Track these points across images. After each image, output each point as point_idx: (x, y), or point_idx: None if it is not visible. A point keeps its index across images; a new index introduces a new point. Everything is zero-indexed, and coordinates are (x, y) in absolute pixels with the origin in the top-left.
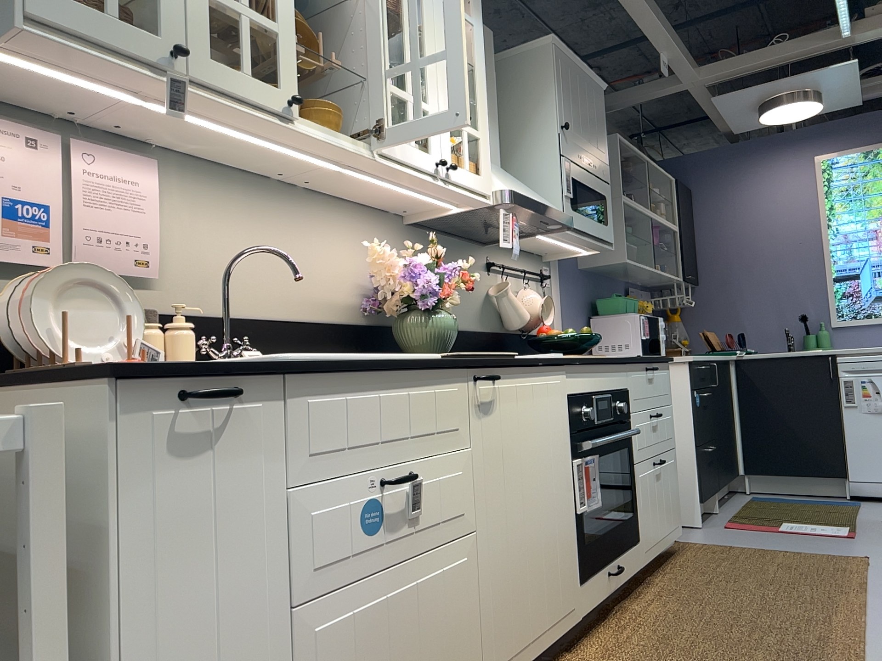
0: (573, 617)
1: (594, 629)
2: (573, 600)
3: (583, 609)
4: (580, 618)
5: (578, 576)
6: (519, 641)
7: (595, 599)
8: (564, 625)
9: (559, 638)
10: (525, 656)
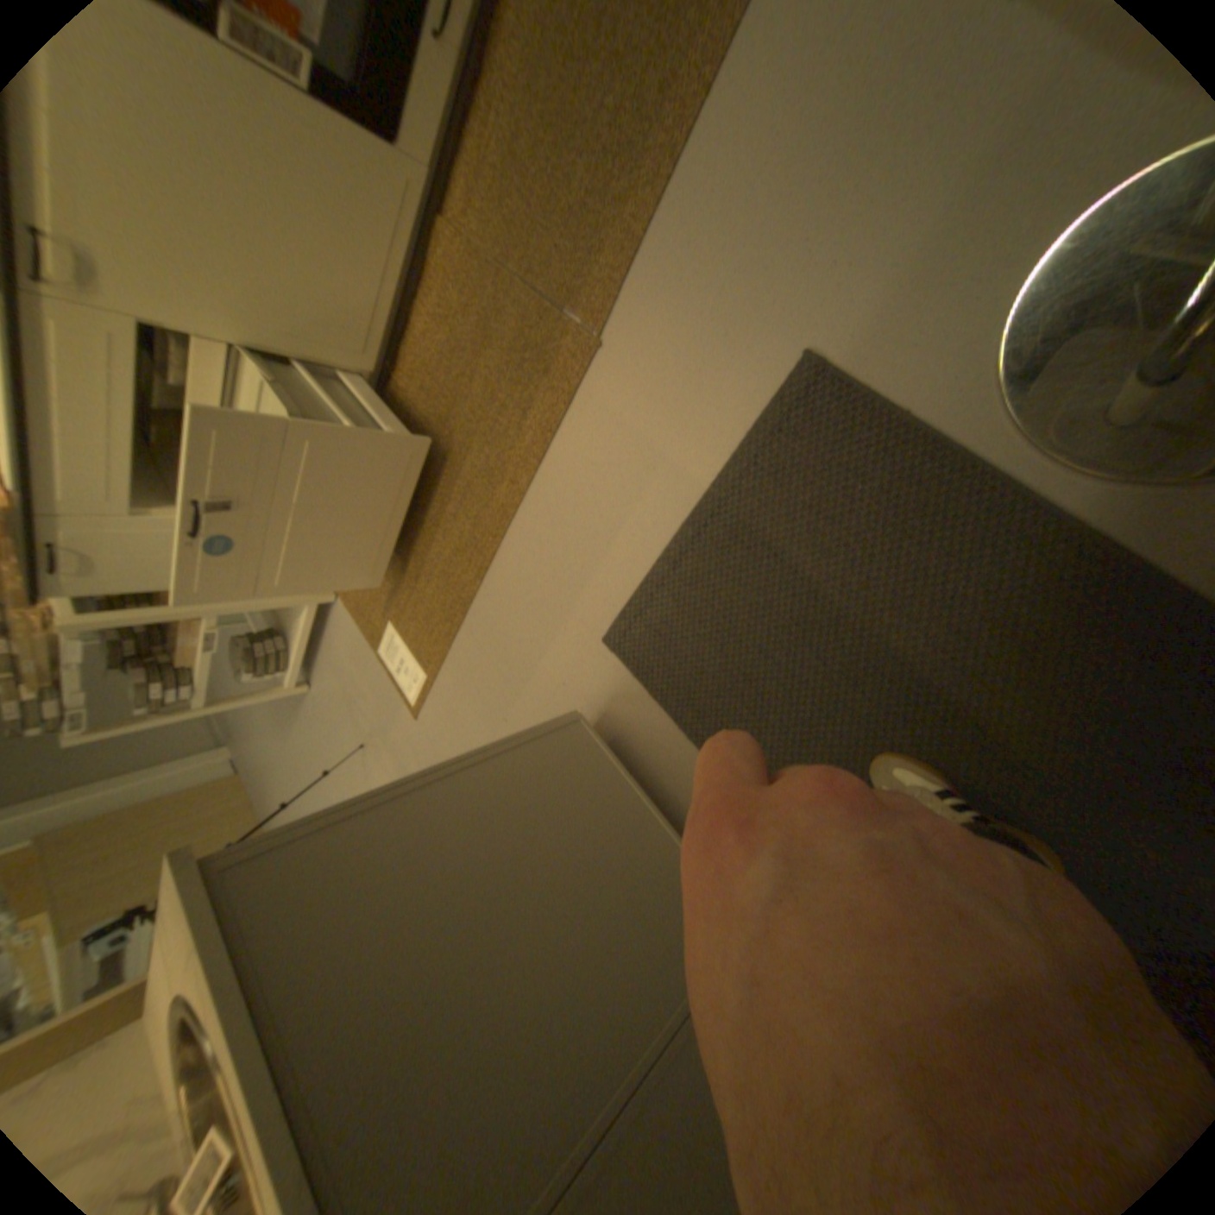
0: (413, 189)
1: (467, 119)
2: (397, 180)
3: (420, 159)
4: (428, 165)
5: (384, 137)
6: (365, 311)
7: (432, 113)
8: (406, 216)
9: (411, 233)
10: (383, 304)
